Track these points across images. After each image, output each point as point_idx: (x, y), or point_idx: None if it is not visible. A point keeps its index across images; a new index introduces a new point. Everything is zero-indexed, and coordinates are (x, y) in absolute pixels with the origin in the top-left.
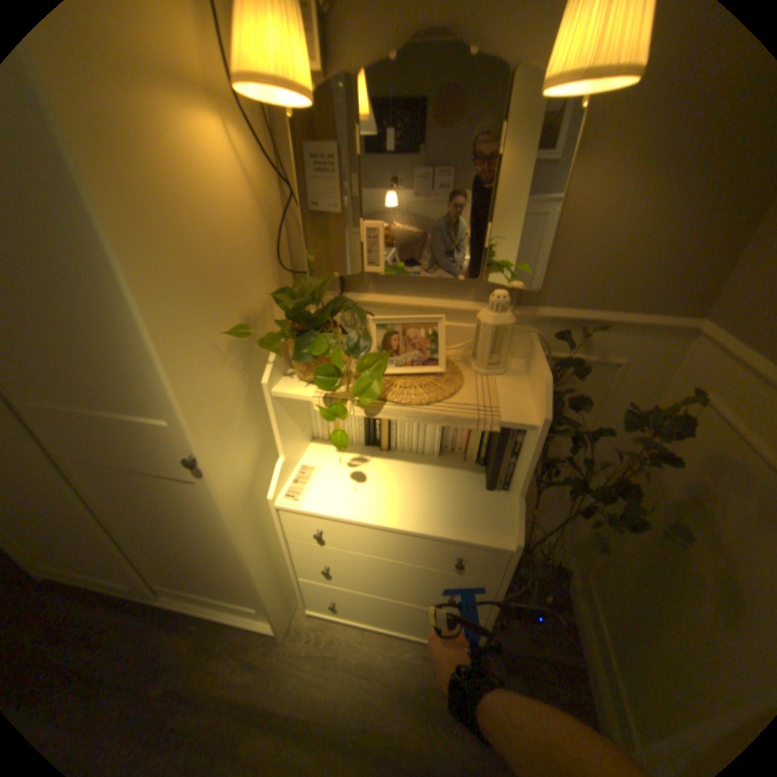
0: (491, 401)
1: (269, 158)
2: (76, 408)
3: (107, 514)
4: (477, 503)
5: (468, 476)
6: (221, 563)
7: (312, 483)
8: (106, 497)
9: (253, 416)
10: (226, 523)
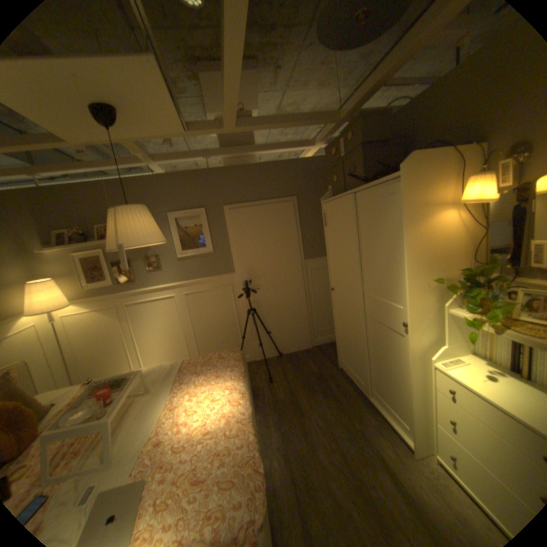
0: None
1: (483, 217)
2: (380, 298)
3: (372, 344)
4: None
5: None
6: (404, 387)
7: (462, 368)
8: (375, 336)
9: (439, 322)
10: (412, 362)
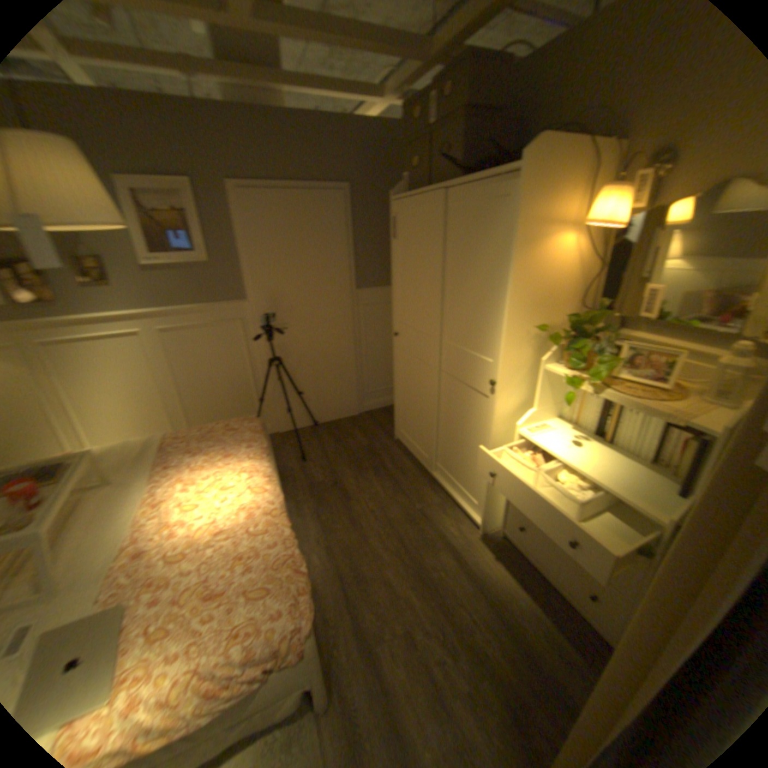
0: (697, 414)
1: (600, 249)
2: (463, 348)
3: (444, 408)
4: (662, 496)
5: (670, 484)
6: (478, 457)
7: (546, 433)
8: (449, 397)
9: (530, 380)
10: (492, 428)
